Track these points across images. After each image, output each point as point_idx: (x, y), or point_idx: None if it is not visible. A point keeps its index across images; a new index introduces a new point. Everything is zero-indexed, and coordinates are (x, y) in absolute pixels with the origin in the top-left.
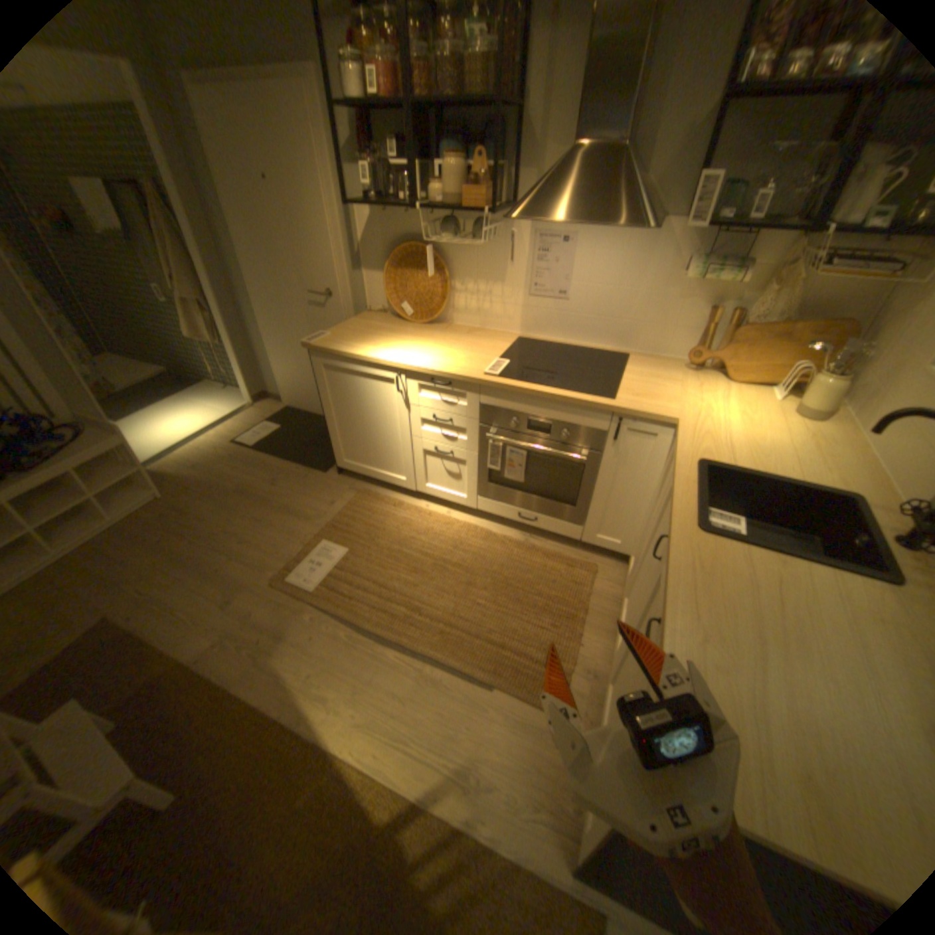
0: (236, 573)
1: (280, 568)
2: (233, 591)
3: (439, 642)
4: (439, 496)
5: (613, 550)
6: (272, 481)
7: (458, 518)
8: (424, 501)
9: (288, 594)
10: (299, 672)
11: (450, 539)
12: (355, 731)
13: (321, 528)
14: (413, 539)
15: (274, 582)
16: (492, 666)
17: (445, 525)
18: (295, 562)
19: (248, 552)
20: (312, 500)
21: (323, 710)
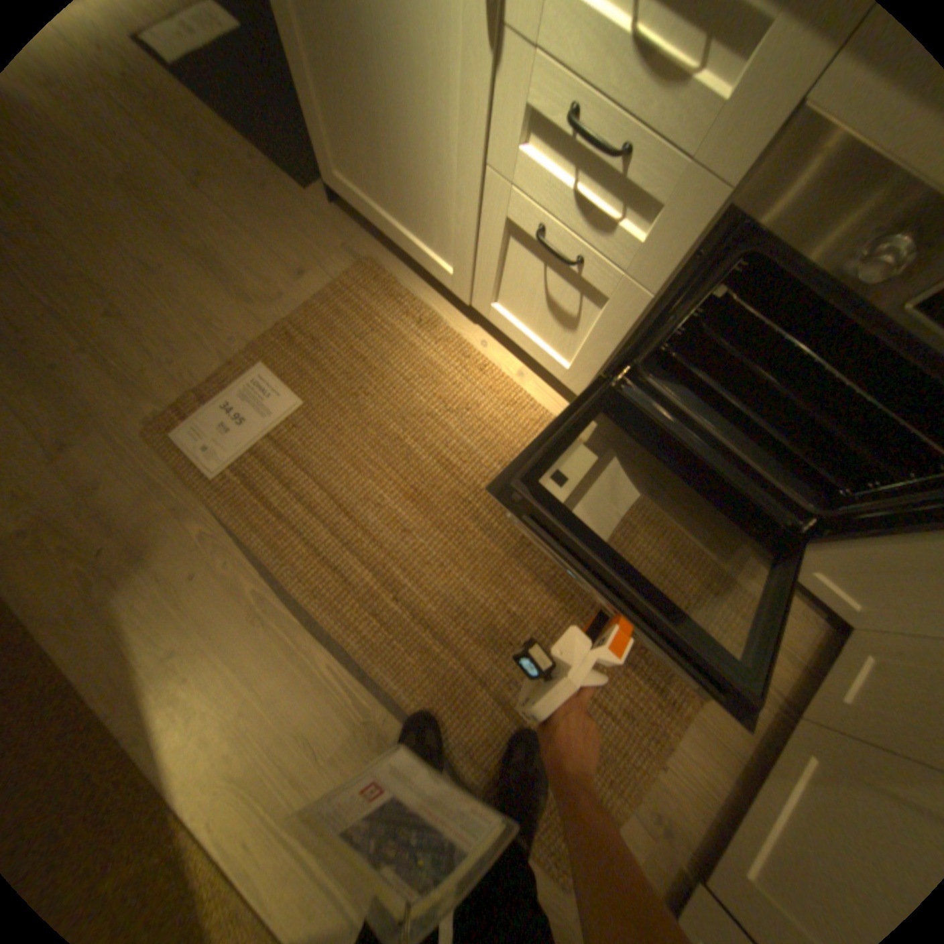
0: (89, 386)
1: (169, 402)
2: (77, 426)
3: (416, 668)
4: (515, 339)
5: (829, 605)
6: (197, 176)
7: (537, 395)
8: (483, 331)
9: (172, 467)
10: (160, 640)
11: (506, 445)
12: (227, 786)
13: (264, 333)
14: (433, 418)
15: (150, 433)
16: (495, 753)
17: (506, 407)
18: (198, 398)
19: (119, 343)
20: (264, 252)
21: (184, 728)
